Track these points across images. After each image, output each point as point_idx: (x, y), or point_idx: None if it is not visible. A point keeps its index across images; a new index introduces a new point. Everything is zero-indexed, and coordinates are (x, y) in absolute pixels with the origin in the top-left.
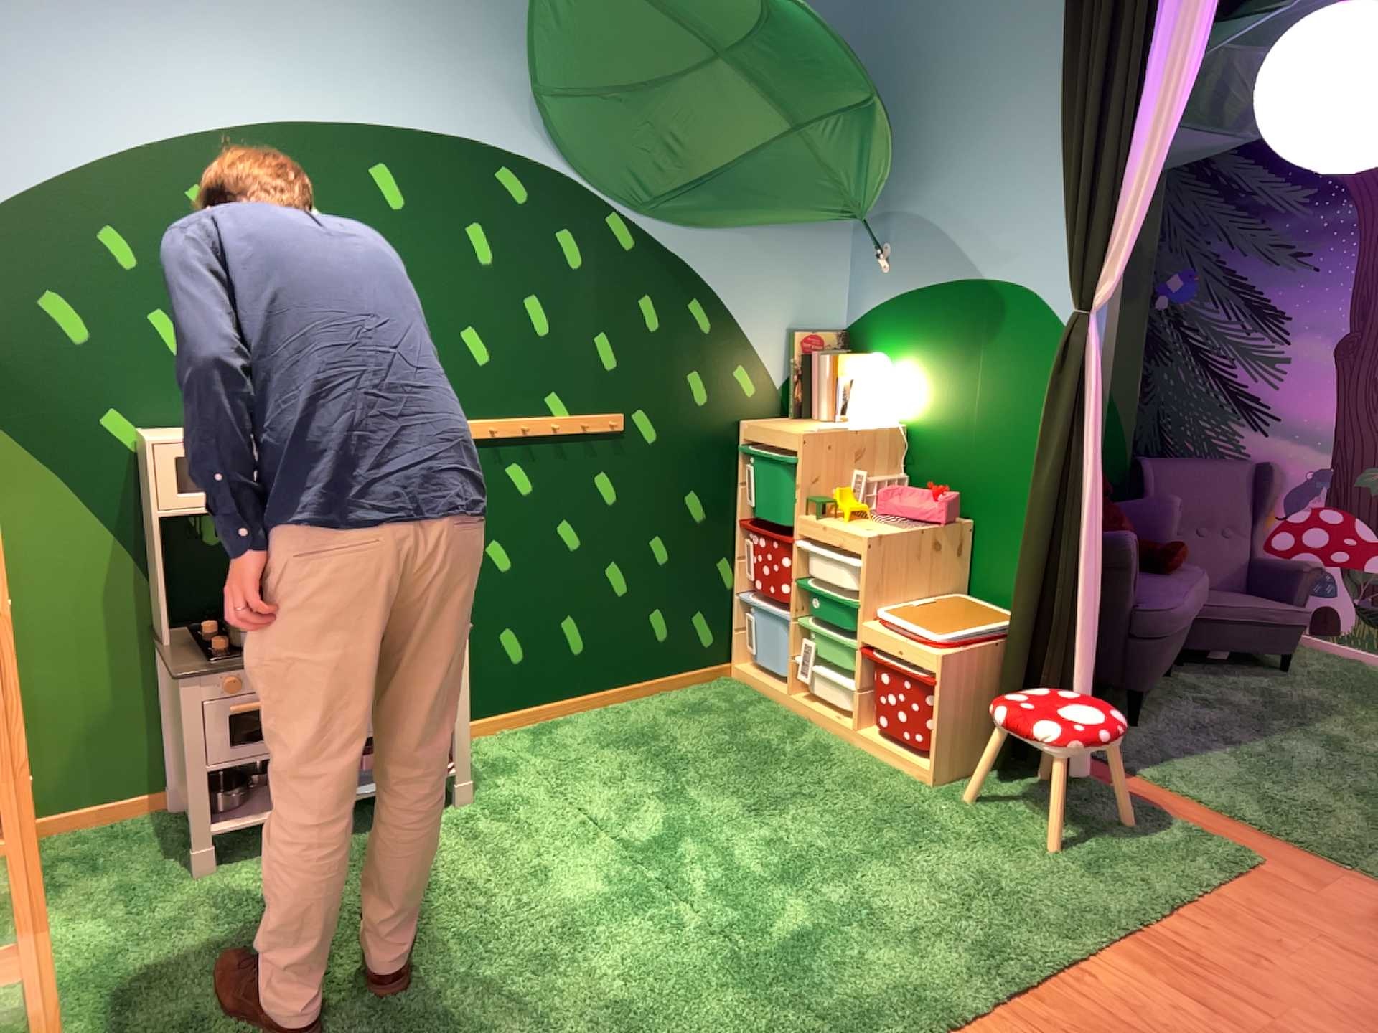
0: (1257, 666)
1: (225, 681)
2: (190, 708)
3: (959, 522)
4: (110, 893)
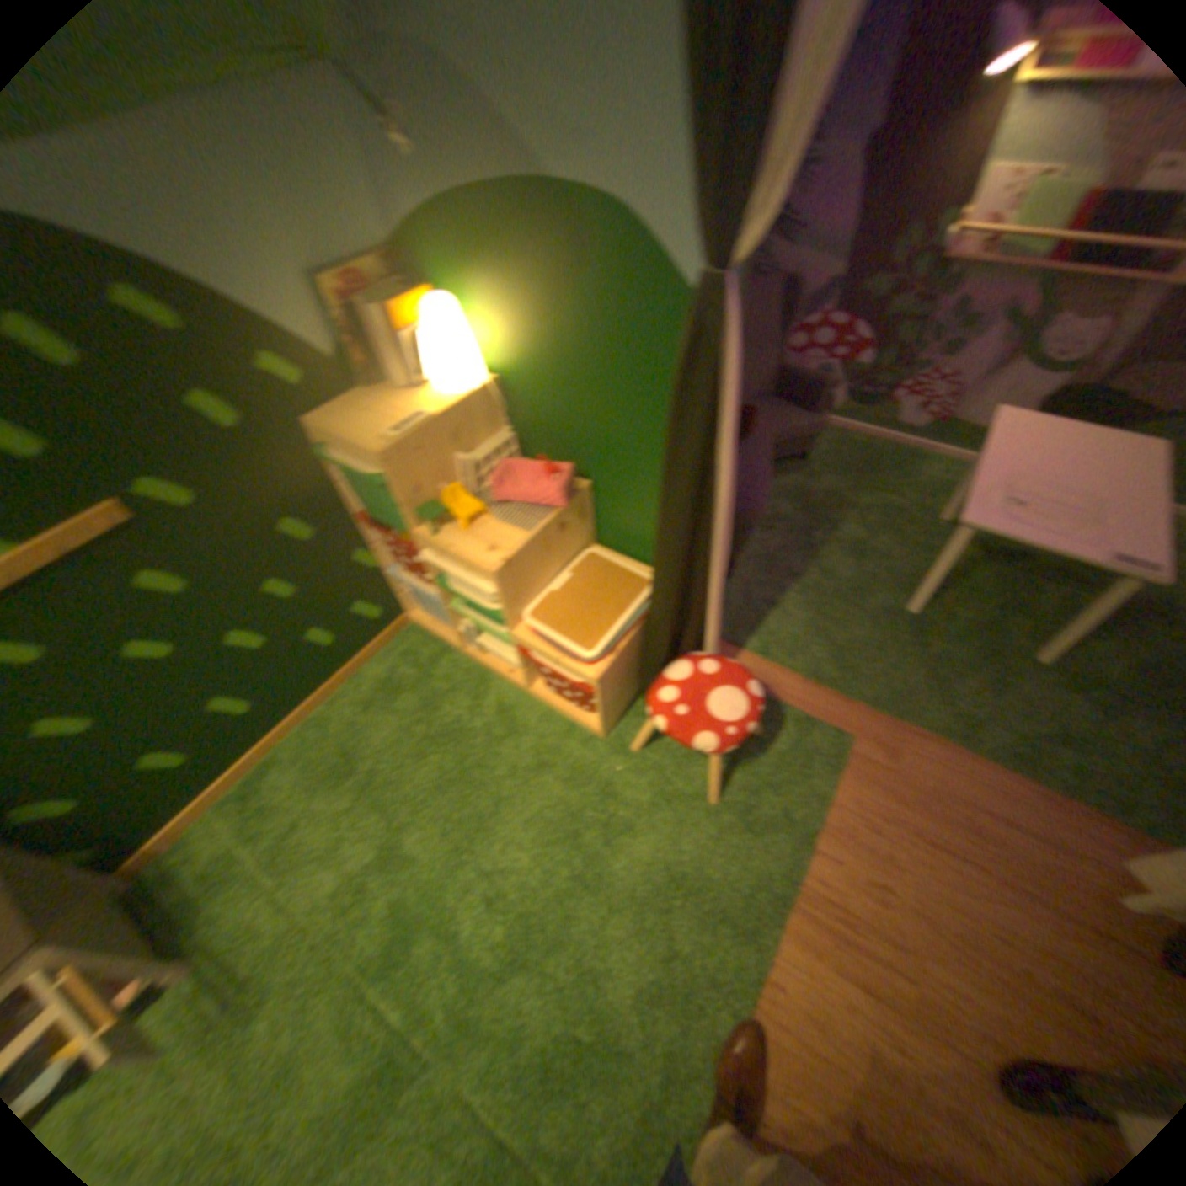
0: (788, 463)
1: None
2: None
3: (579, 491)
4: None
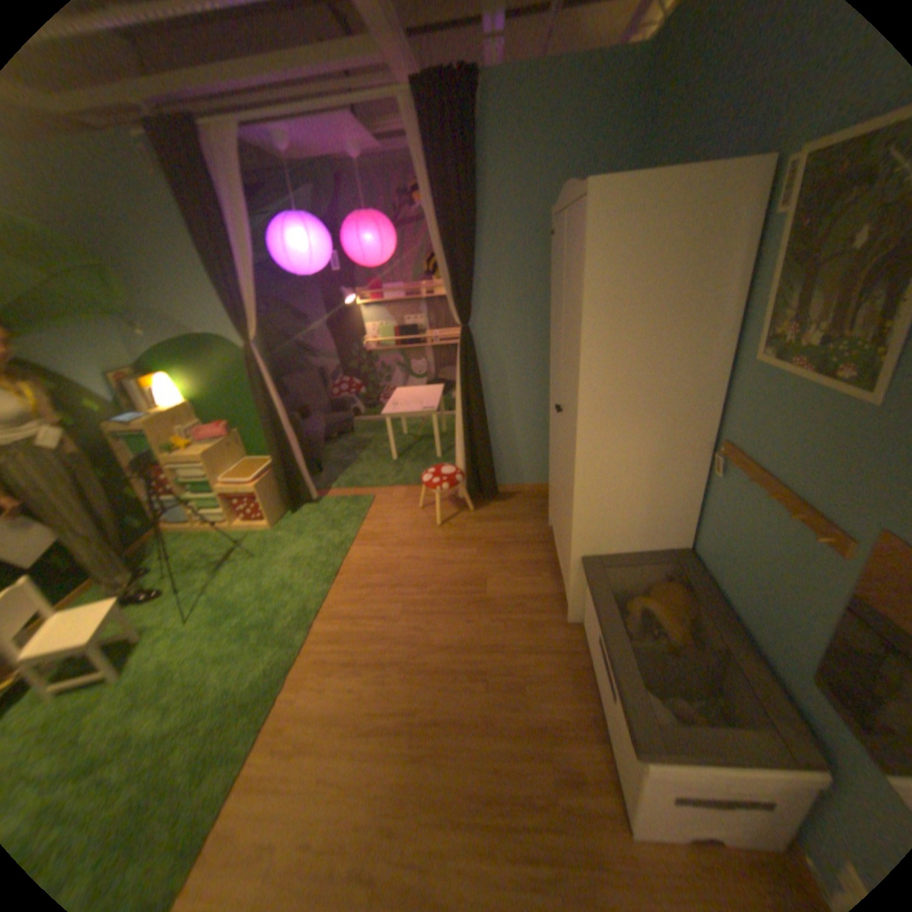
0: (346, 435)
1: None
2: None
3: (233, 432)
4: None
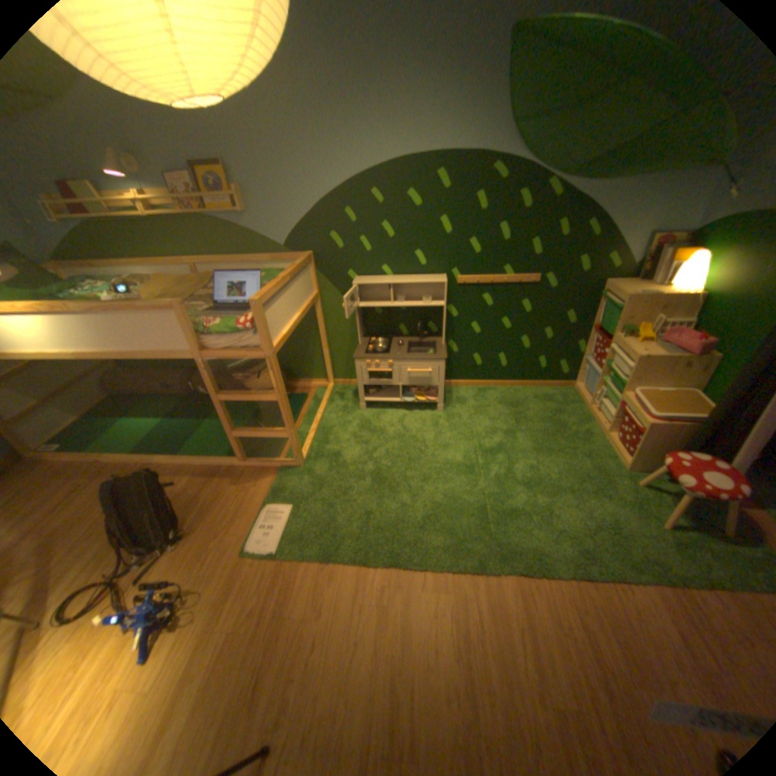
0: None
1: (366, 363)
2: (357, 368)
3: (711, 355)
4: (341, 408)
